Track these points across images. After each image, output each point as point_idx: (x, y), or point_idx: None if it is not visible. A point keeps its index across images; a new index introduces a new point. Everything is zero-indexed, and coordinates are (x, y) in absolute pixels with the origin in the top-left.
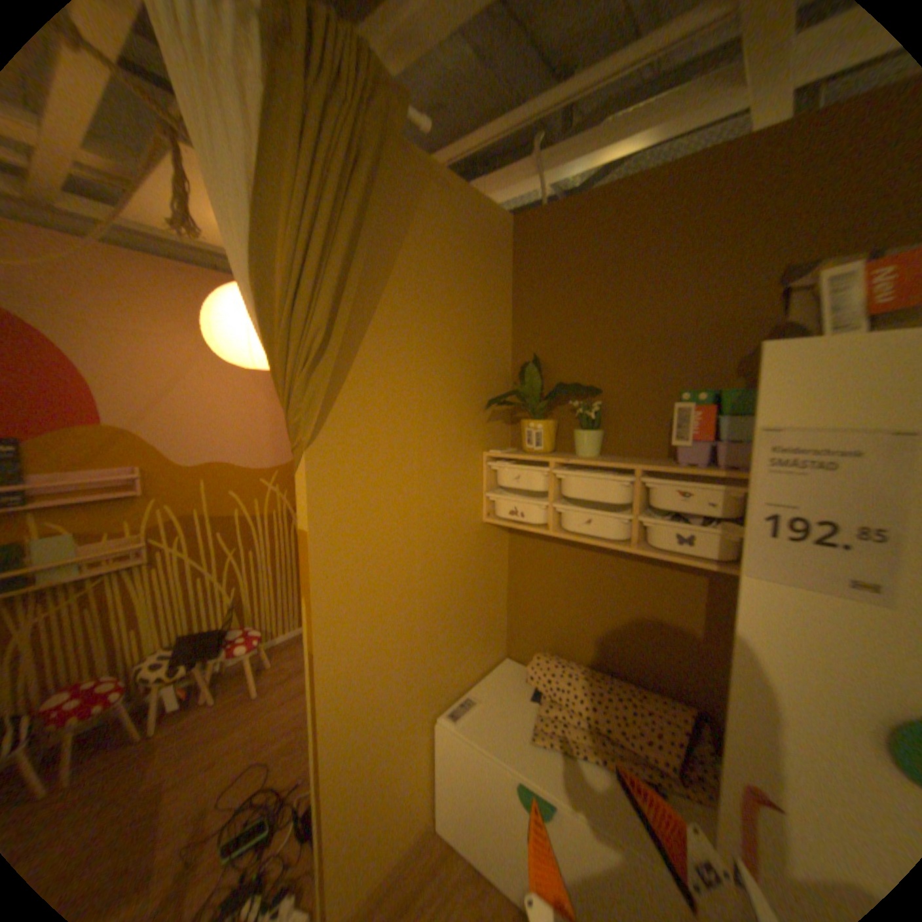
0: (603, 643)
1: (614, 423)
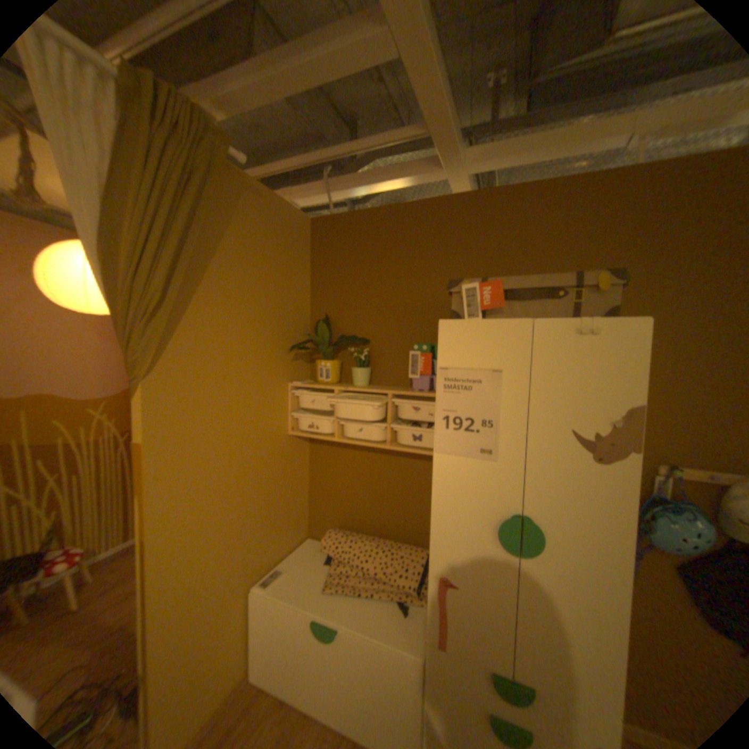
0: (374, 516)
1: (378, 364)
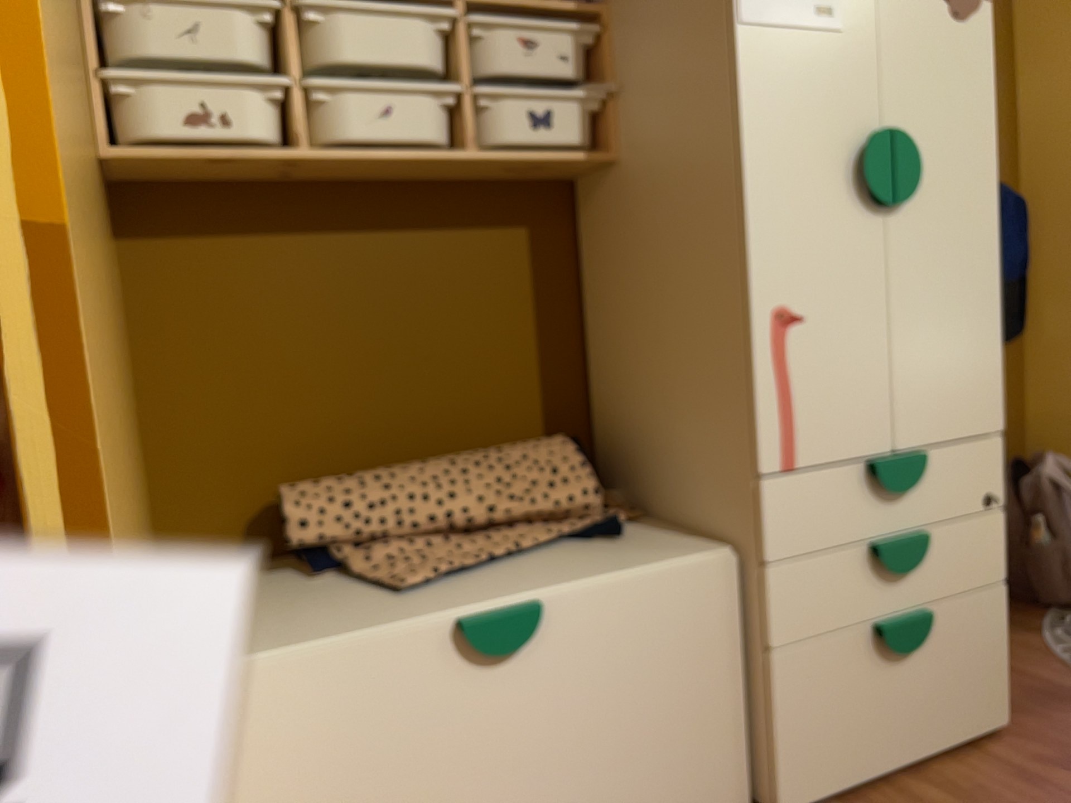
0: (392, 416)
1: None
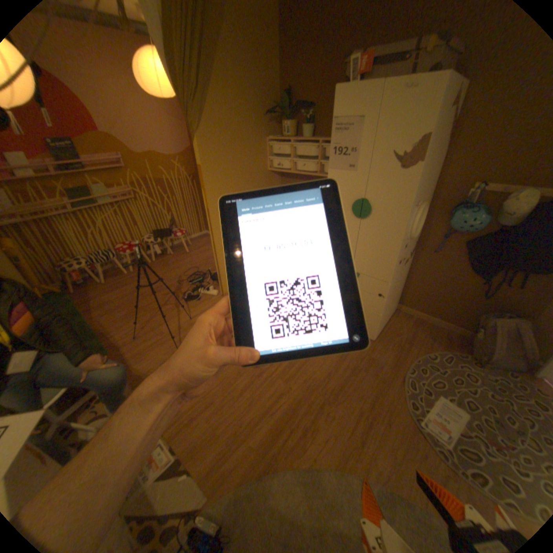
0: None
1: (318, 121)
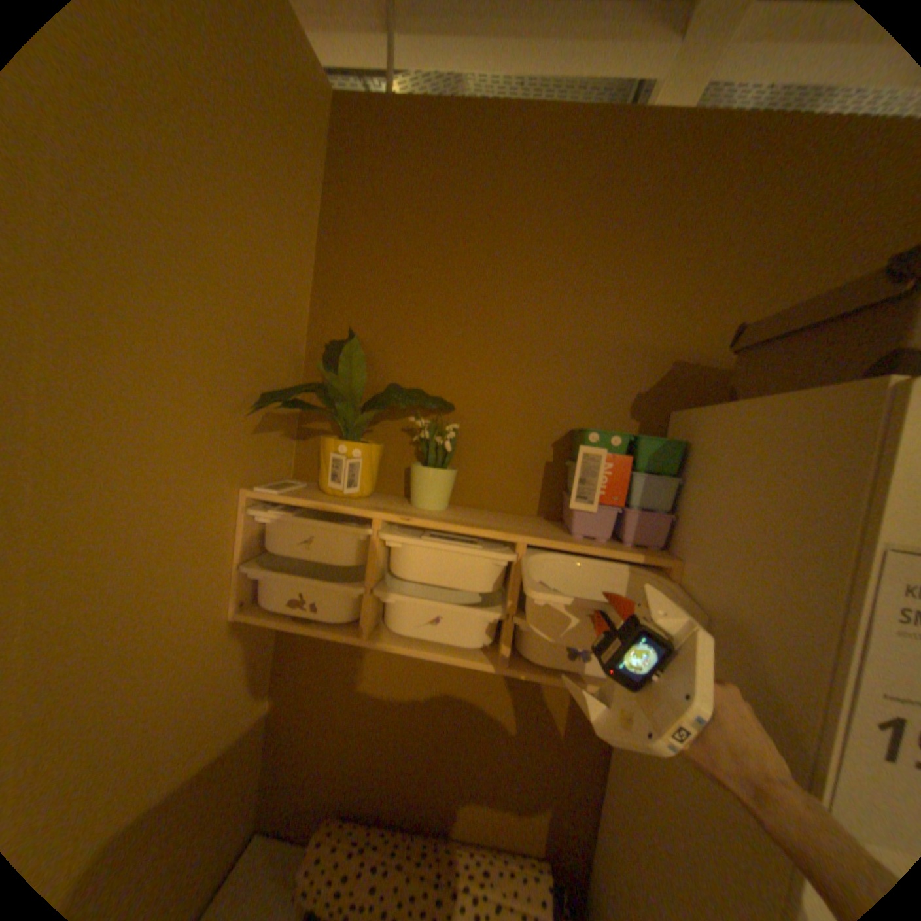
0: (423, 786)
1: (469, 458)
